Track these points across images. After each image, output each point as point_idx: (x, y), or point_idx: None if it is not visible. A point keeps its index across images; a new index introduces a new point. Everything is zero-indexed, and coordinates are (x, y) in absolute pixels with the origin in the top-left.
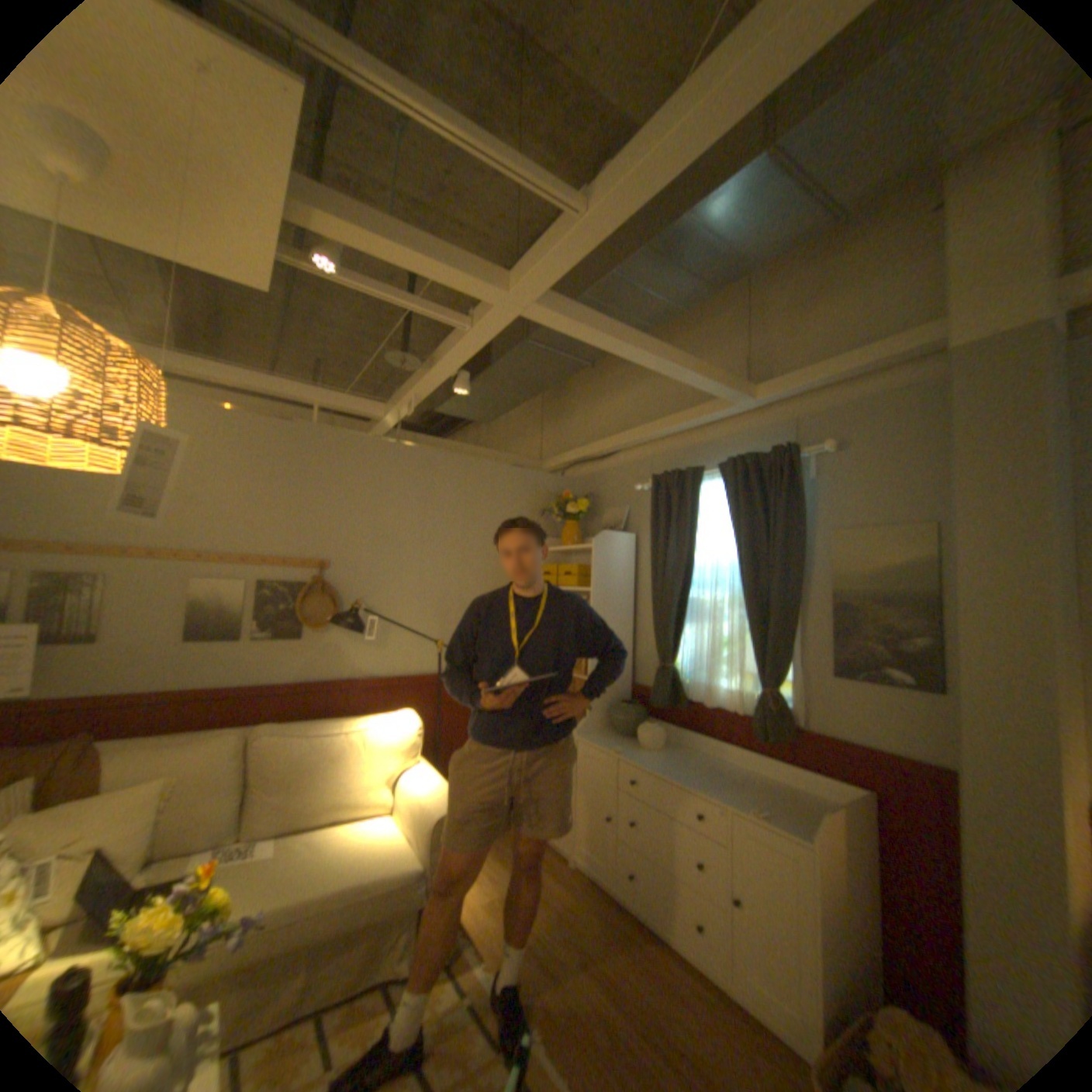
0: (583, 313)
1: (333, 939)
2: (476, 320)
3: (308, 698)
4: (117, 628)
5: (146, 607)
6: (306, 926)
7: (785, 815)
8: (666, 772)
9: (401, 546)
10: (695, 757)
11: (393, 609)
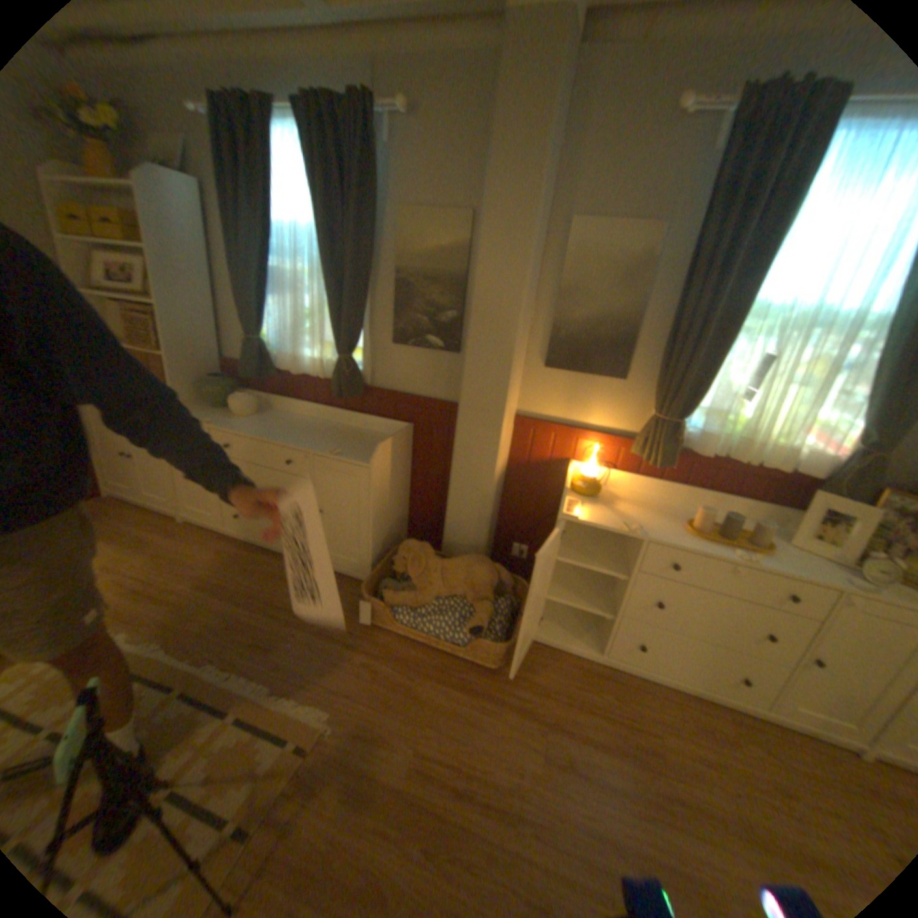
0: None
1: None
2: None
3: None
4: None
5: None
6: None
7: (353, 449)
8: (258, 432)
9: None
10: (287, 417)
11: None
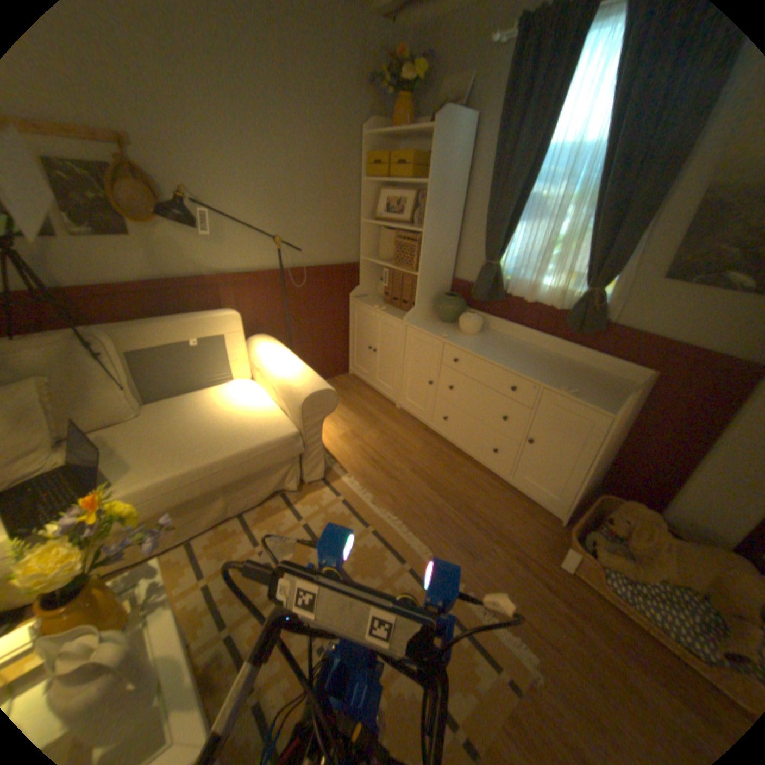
0: None
1: (238, 479)
2: None
3: (159, 293)
4: None
5: None
6: (214, 476)
7: (586, 389)
8: (486, 353)
9: (214, 115)
10: (505, 339)
11: (223, 200)
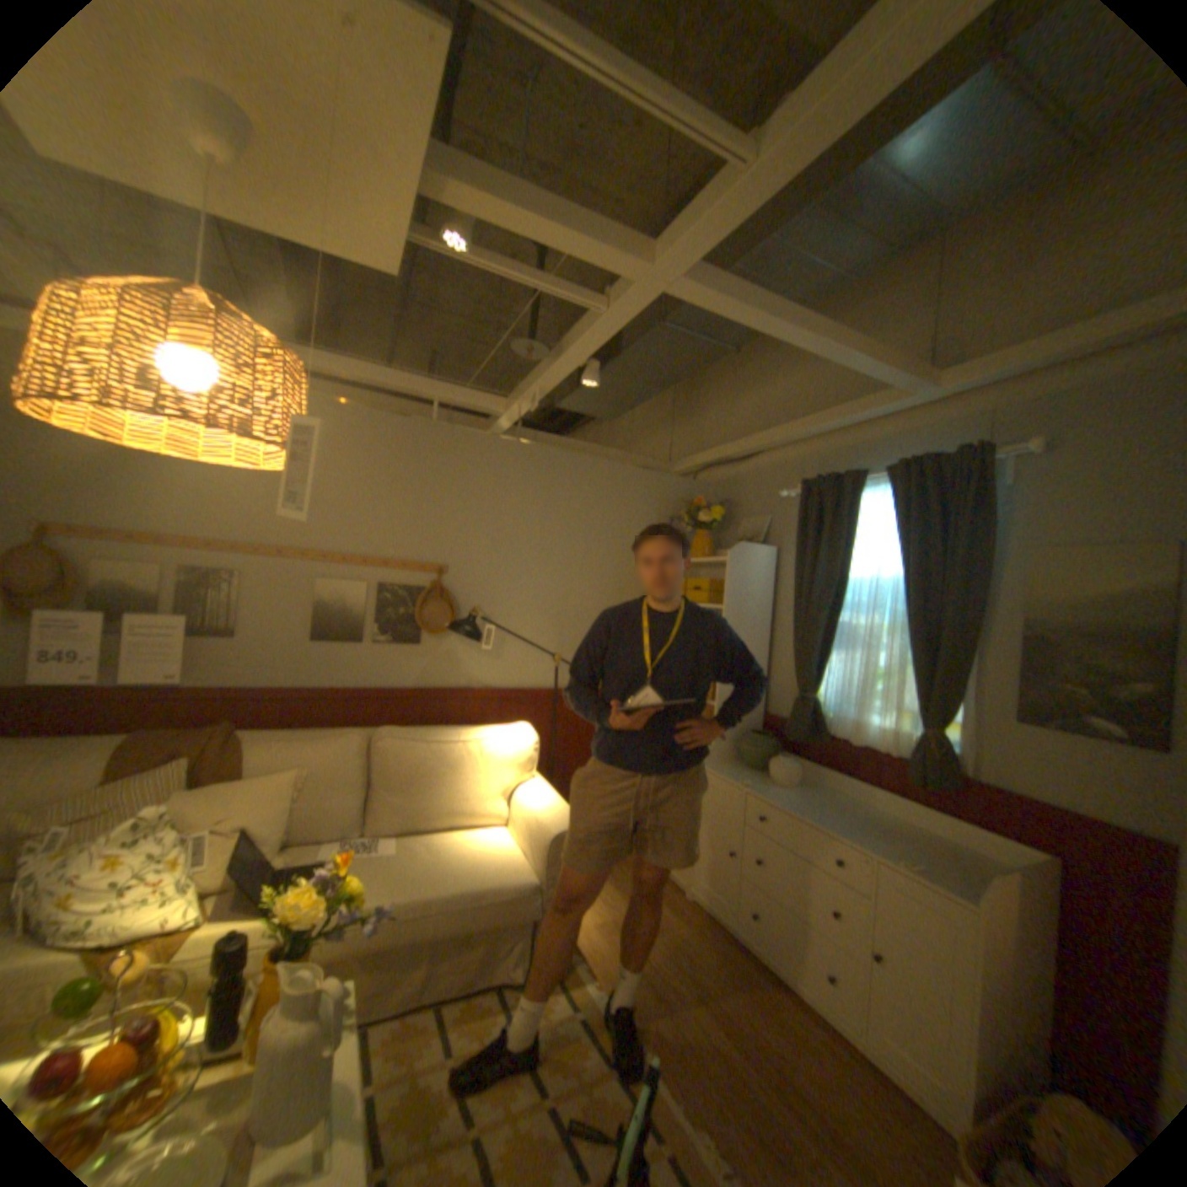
0: (738, 287)
1: (453, 938)
2: (614, 300)
3: (426, 704)
4: (252, 624)
5: (278, 605)
6: (429, 922)
7: (943, 871)
8: (802, 811)
9: (520, 553)
10: (836, 798)
11: (510, 619)
